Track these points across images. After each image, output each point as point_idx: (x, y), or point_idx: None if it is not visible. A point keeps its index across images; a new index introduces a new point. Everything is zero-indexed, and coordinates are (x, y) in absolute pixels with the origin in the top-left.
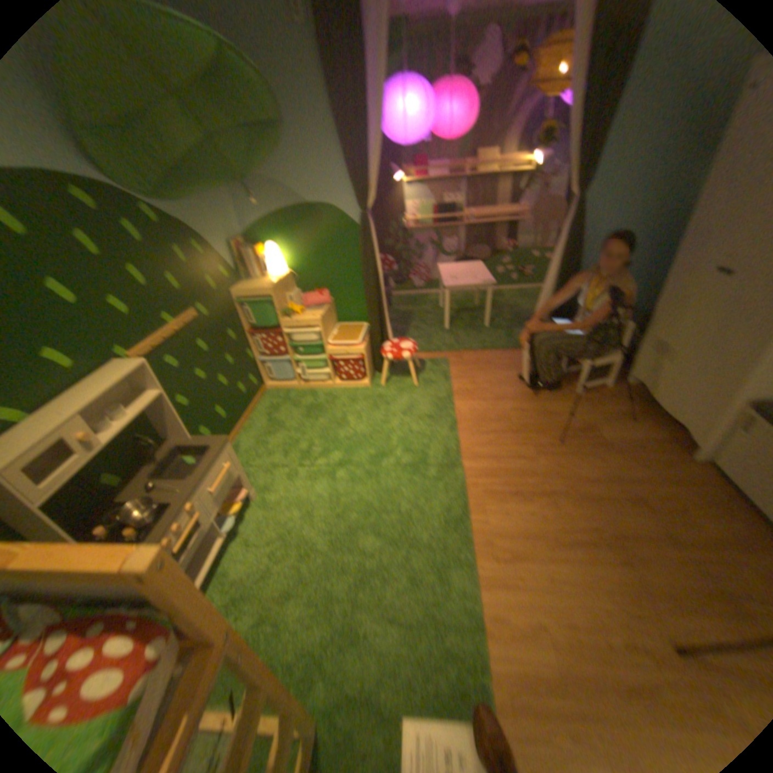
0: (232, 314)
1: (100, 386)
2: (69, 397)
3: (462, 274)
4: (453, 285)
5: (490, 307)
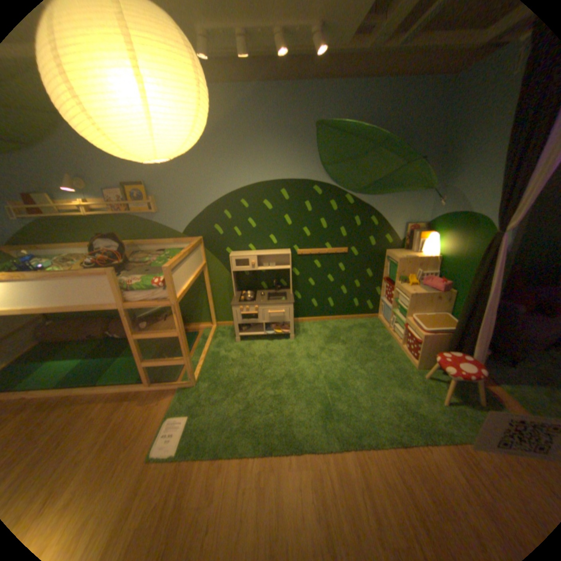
0: (378, 262)
1: (271, 253)
2: (265, 252)
3: None
4: None
5: None
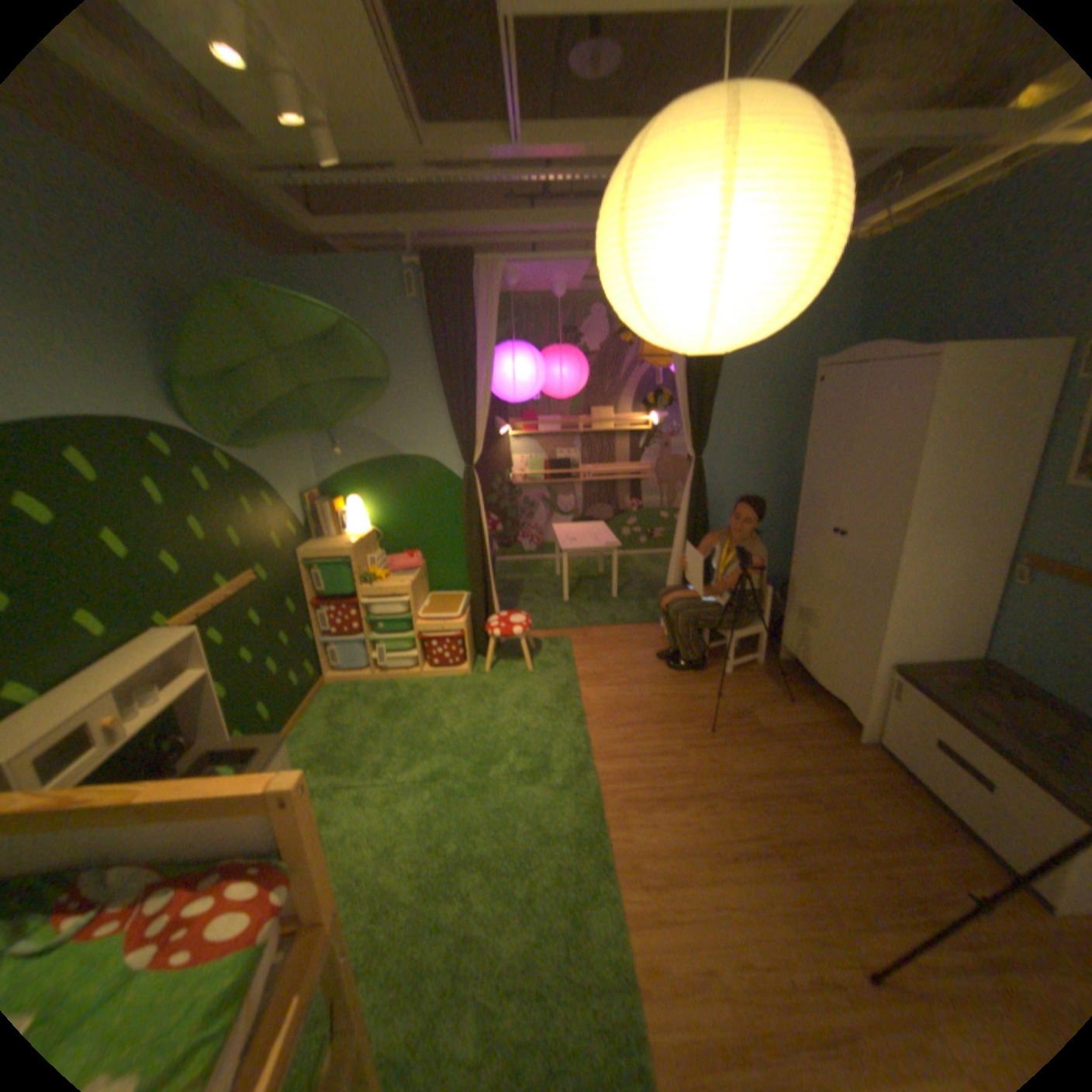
0: (293, 577)
1: (134, 658)
2: (91, 671)
3: (581, 534)
4: (570, 547)
5: (615, 572)
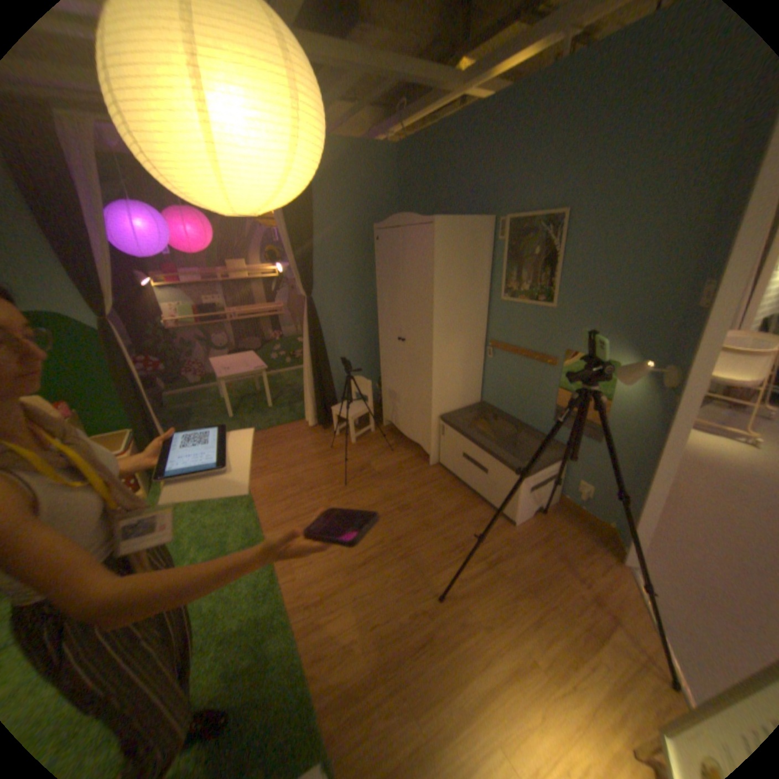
0: None
1: None
2: None
3: (234, 363)
4: (226, 375)
5: (267, 388)
